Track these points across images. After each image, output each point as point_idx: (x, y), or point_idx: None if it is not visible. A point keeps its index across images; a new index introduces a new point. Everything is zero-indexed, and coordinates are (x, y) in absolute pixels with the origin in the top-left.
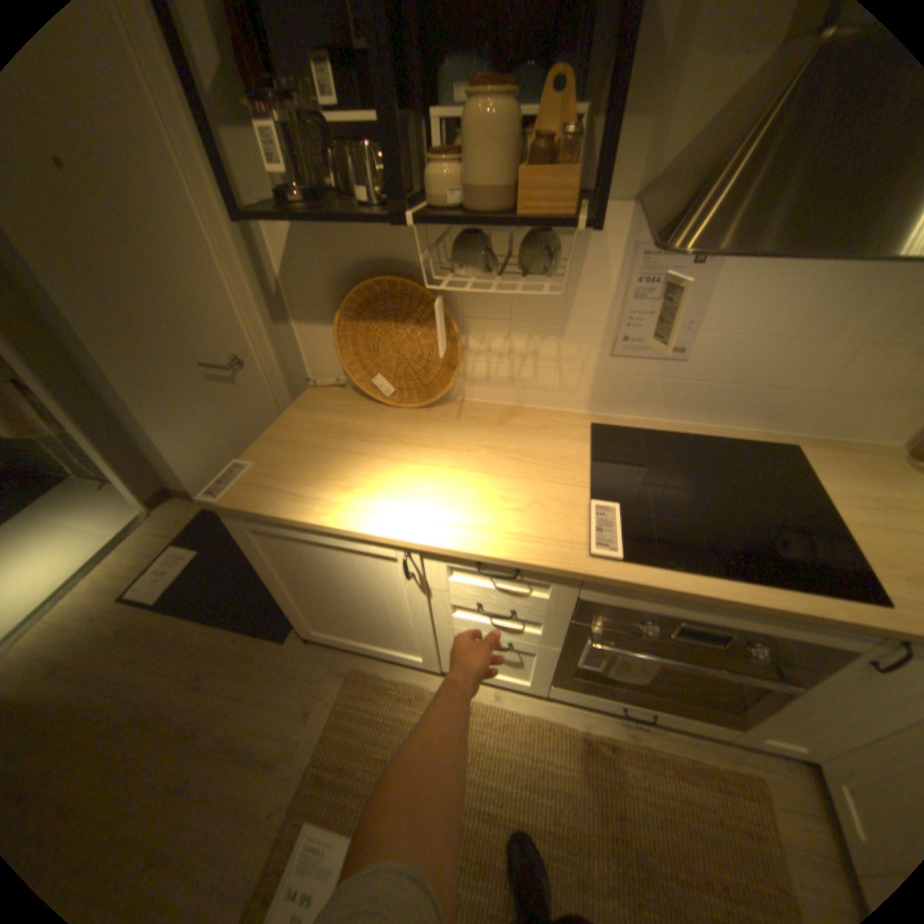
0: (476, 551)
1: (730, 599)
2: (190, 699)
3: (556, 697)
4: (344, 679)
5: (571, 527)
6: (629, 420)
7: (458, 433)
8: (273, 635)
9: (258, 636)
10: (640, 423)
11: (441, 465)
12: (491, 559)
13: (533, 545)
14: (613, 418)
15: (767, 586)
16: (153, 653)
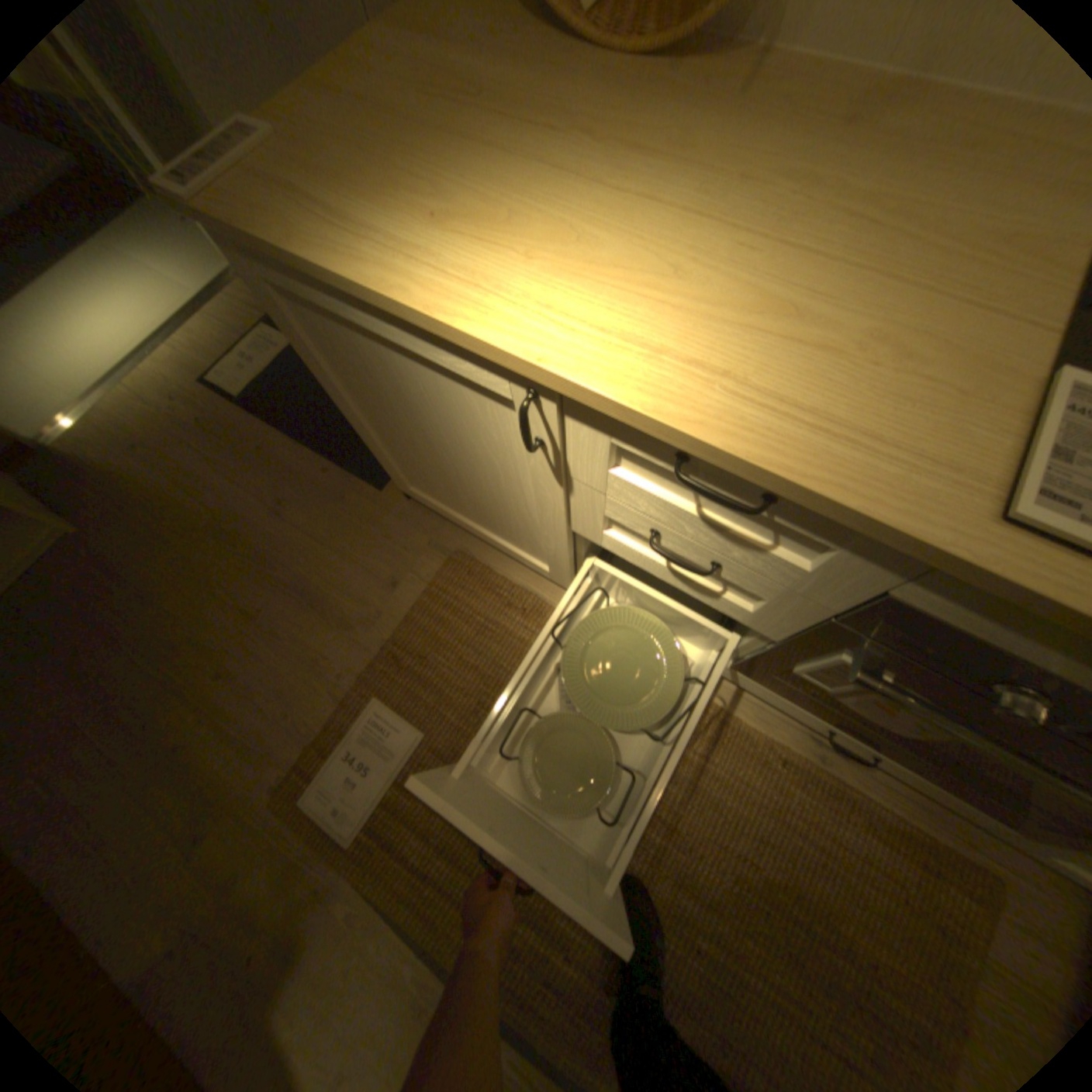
0: (689, 426)
1: None
2: (268, 524)
3: (729, 677)
4: (448, 557)
5: (974, 425)
6: None
7: (732, 126)
8: (370, 477)
9: (352, 472)
10: None
11: (666, 198)
12: (719, 453)
13: (847, 447)
14: None
15: None
16: (233, 458)
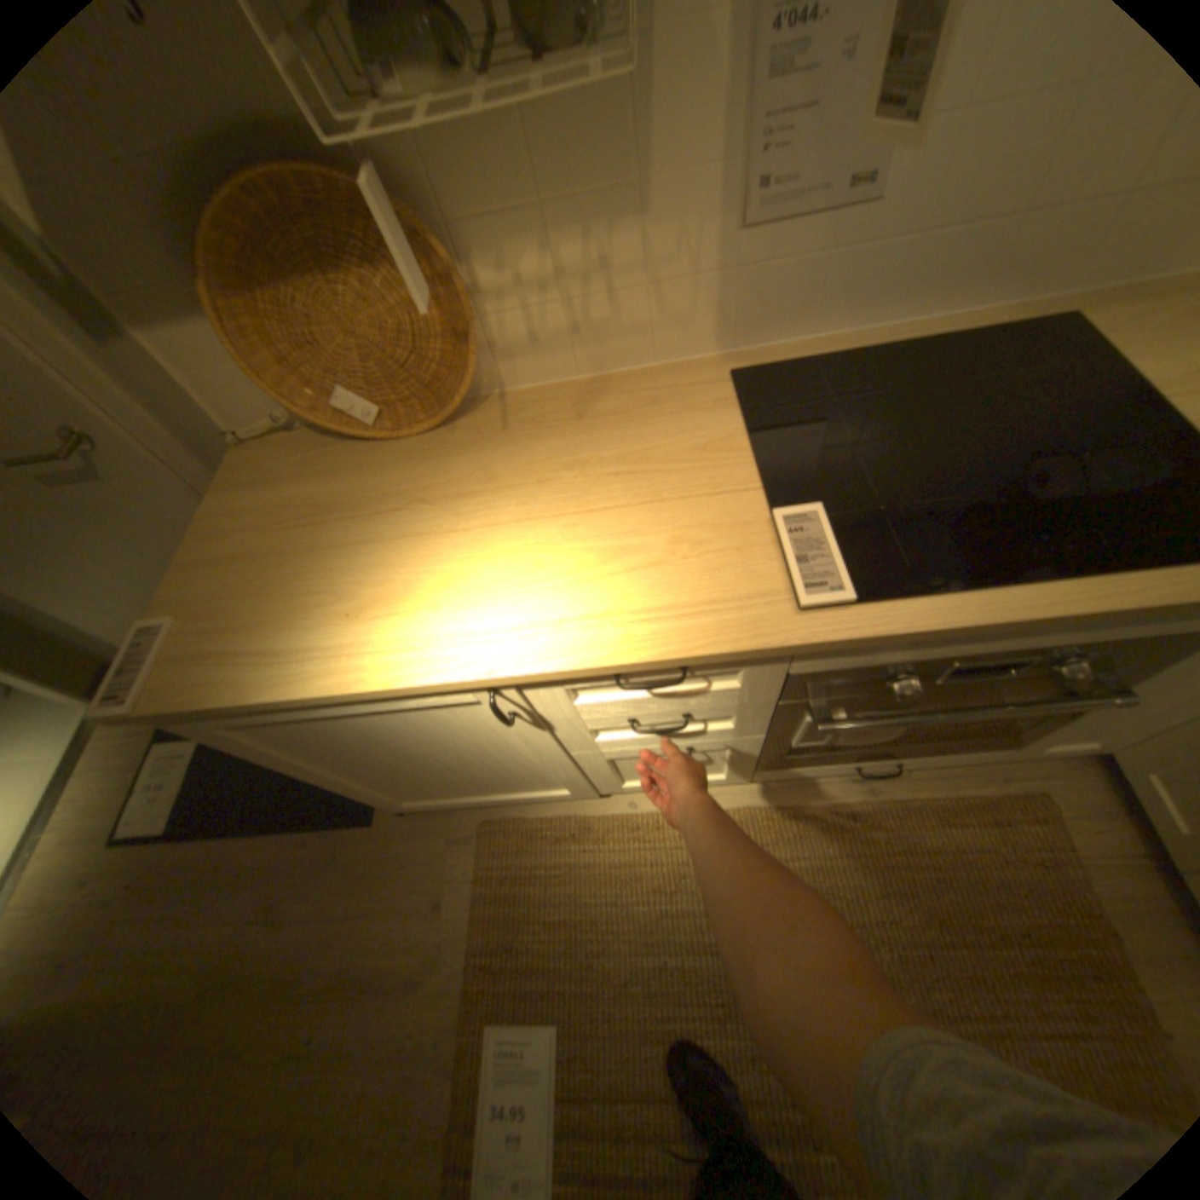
0: (607, 661)
1: (1046, 614)
2: (270, 938)
3: (761, 779)
4: (472, 843)
5: (751, 568)
6: (789, 349)
7: (513, 456)
8: (352, 818)
9: (331, 826)
10: (807, 348)
11: (502, 522)
12: (635, 665)
13: (698, 620)
14: (762, 352)
15: (1098, 574)
16: (193, 896)
